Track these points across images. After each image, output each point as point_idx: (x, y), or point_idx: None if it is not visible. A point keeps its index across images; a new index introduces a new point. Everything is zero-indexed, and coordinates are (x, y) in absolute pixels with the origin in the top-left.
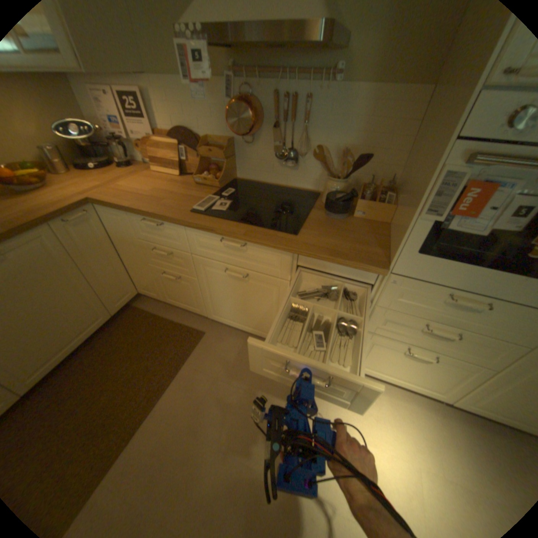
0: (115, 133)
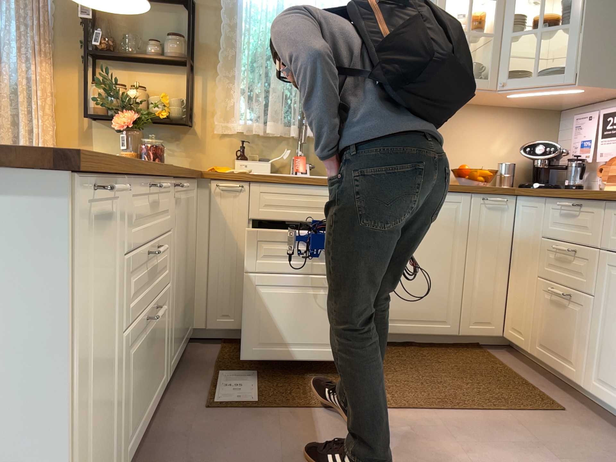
0: (584, 158)
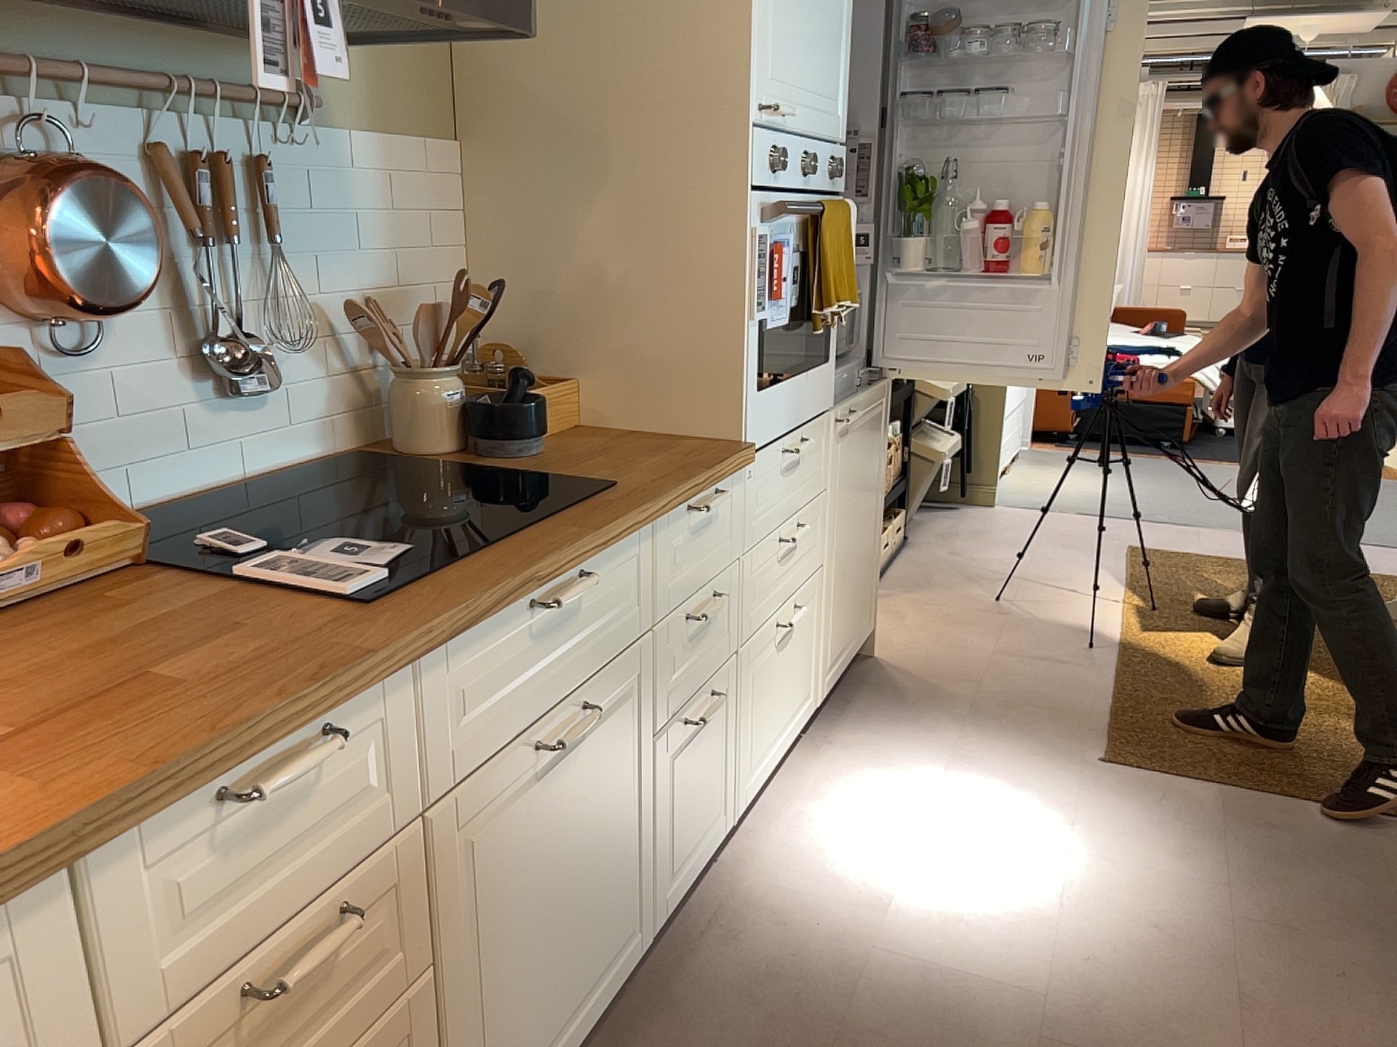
0: None
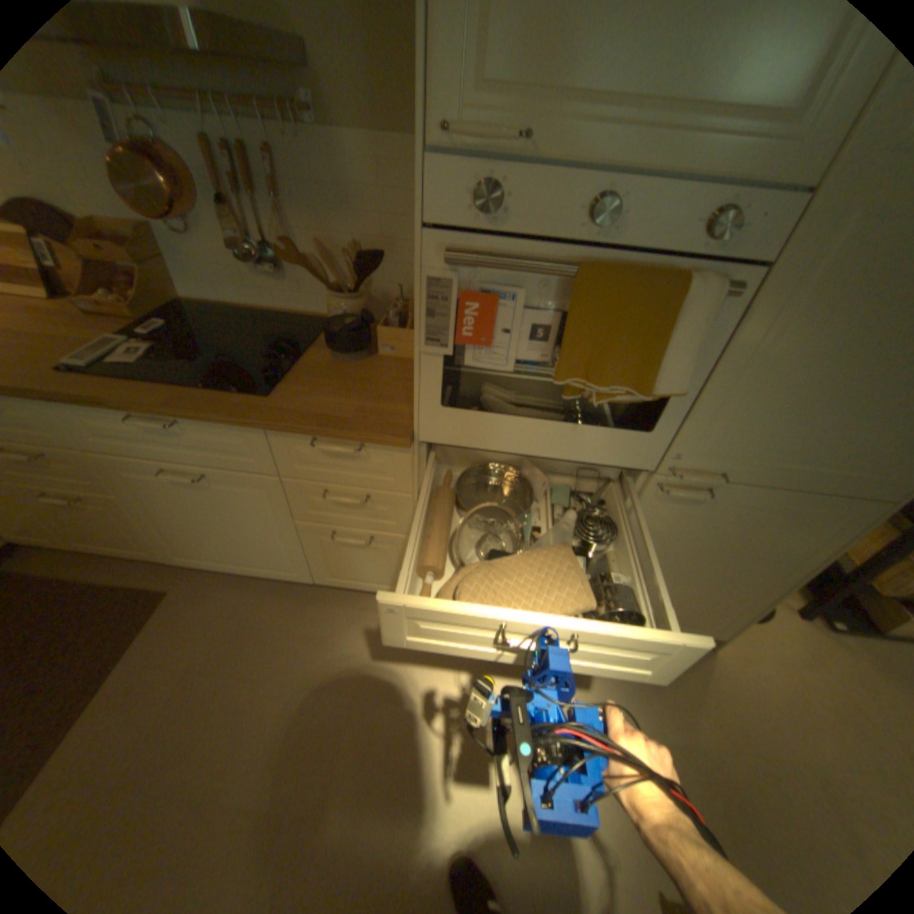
0: None
